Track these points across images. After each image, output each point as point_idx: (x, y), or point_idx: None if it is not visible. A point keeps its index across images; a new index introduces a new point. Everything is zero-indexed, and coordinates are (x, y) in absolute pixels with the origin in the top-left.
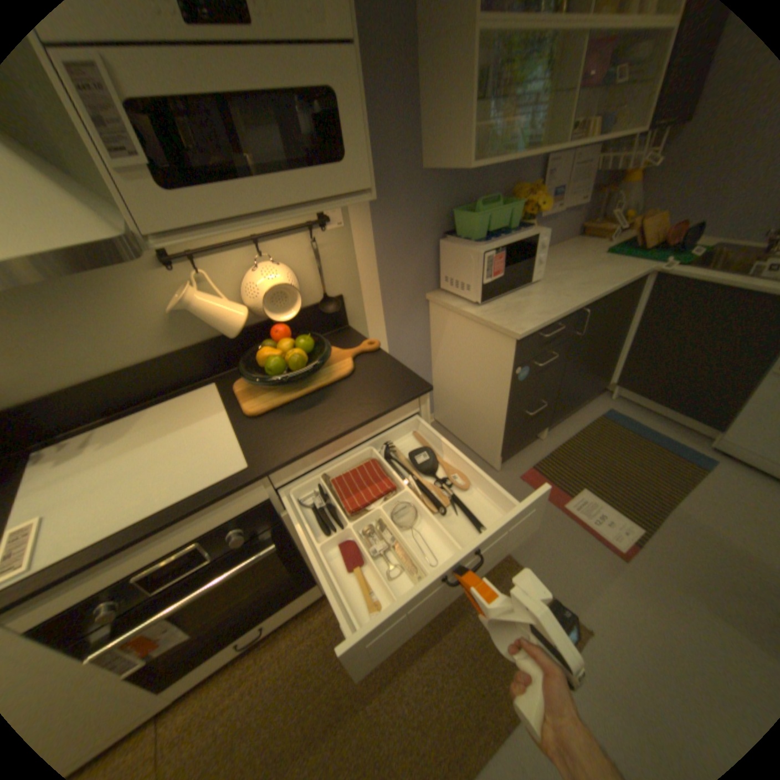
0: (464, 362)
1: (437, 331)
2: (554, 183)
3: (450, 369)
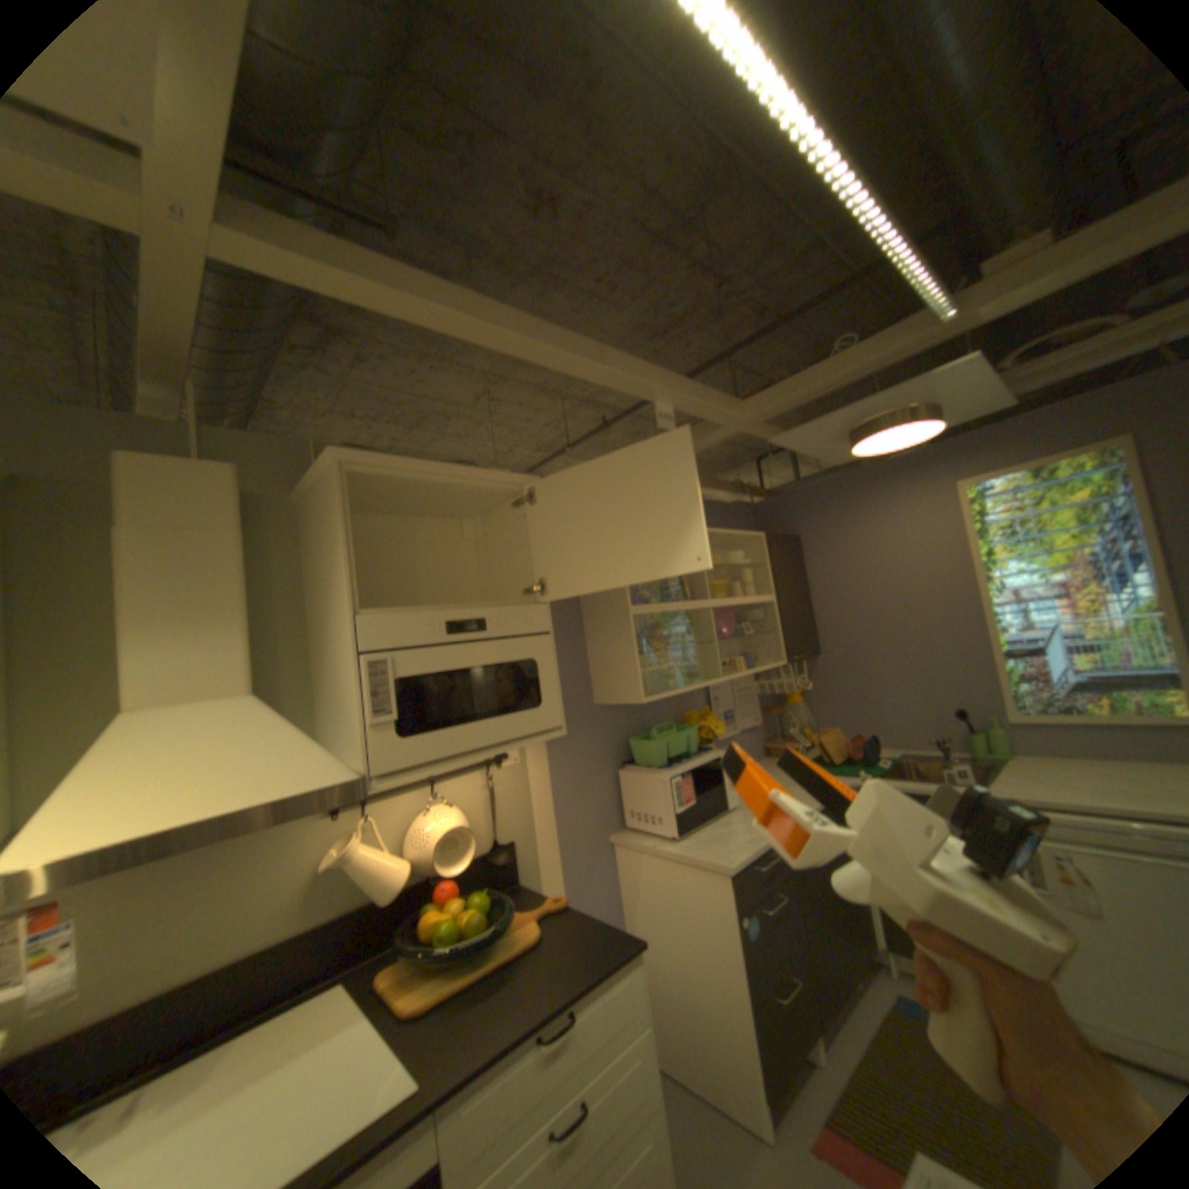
0: (673, 928)
1: (630, 887)
2: (720, 709)
3: (656, 946)
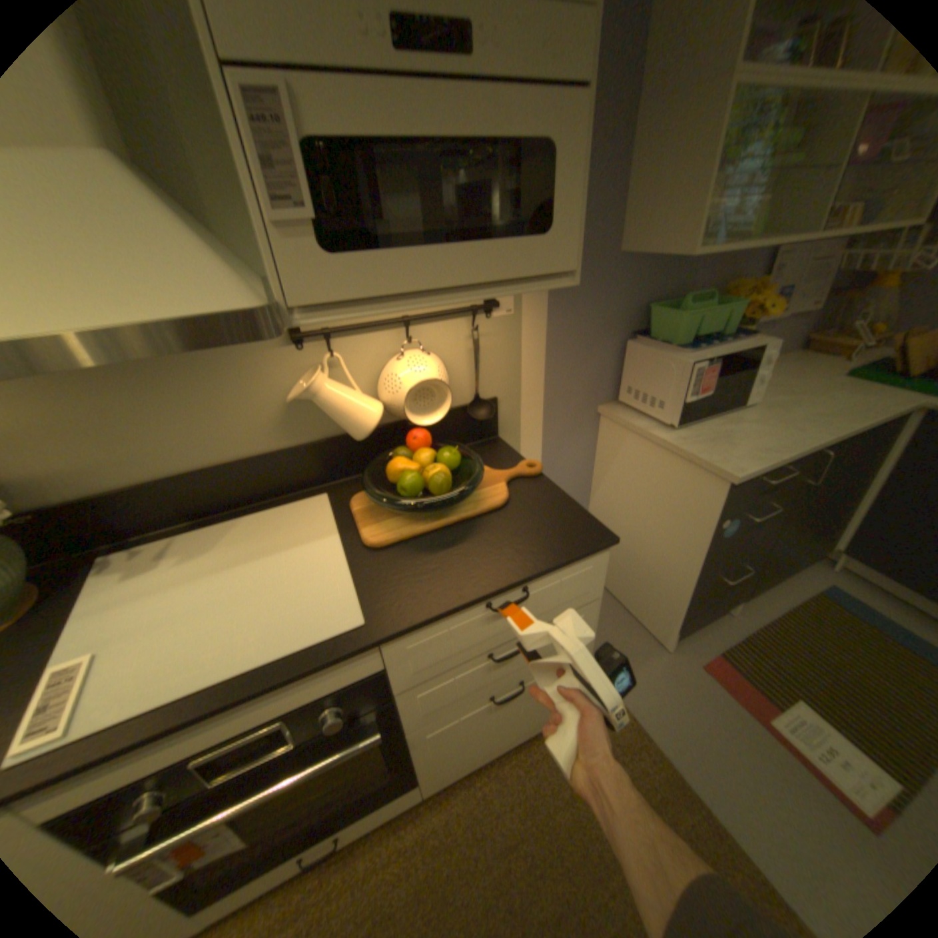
0: (641, 499)
1: (607, 454)
2: (781, 280)
3: (618, 505)
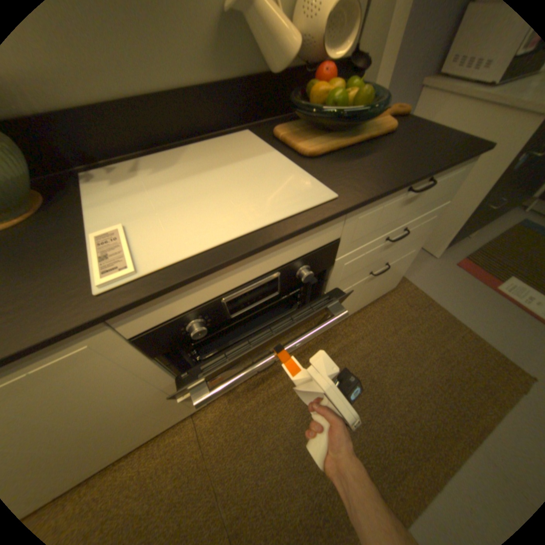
0: None
1: None
2: None
3: None
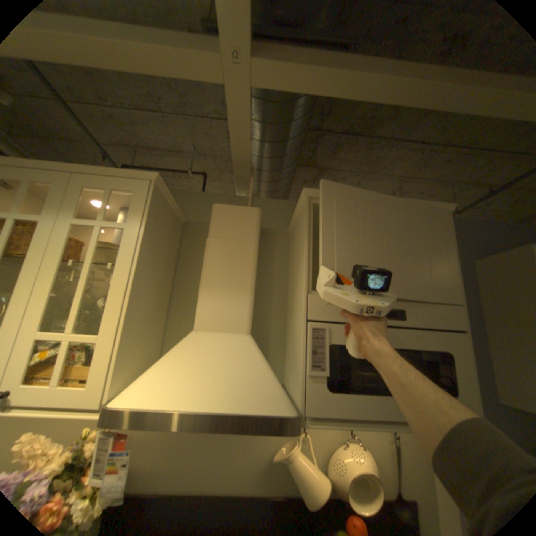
0: None
1: None
2: None
3: None
